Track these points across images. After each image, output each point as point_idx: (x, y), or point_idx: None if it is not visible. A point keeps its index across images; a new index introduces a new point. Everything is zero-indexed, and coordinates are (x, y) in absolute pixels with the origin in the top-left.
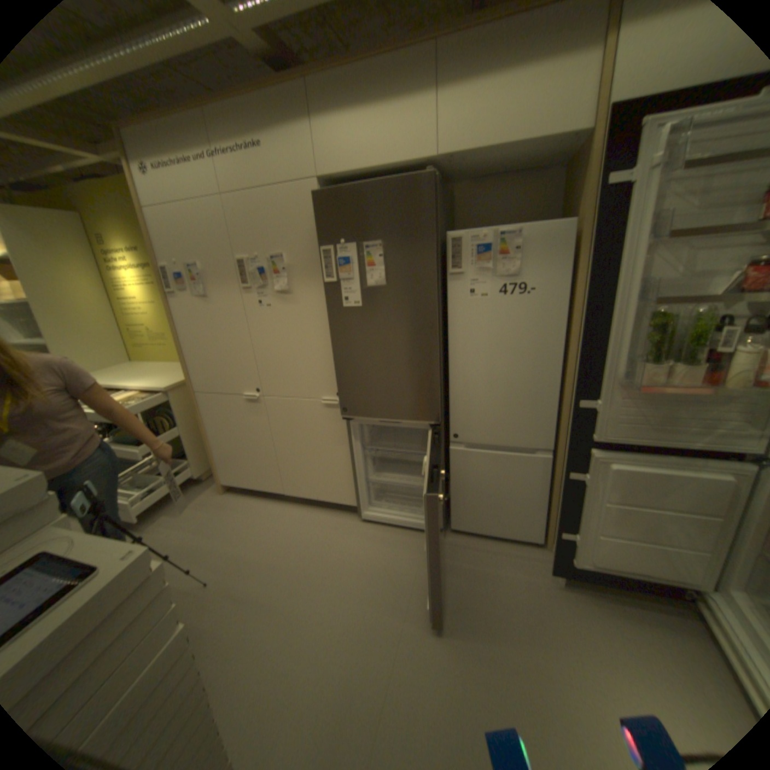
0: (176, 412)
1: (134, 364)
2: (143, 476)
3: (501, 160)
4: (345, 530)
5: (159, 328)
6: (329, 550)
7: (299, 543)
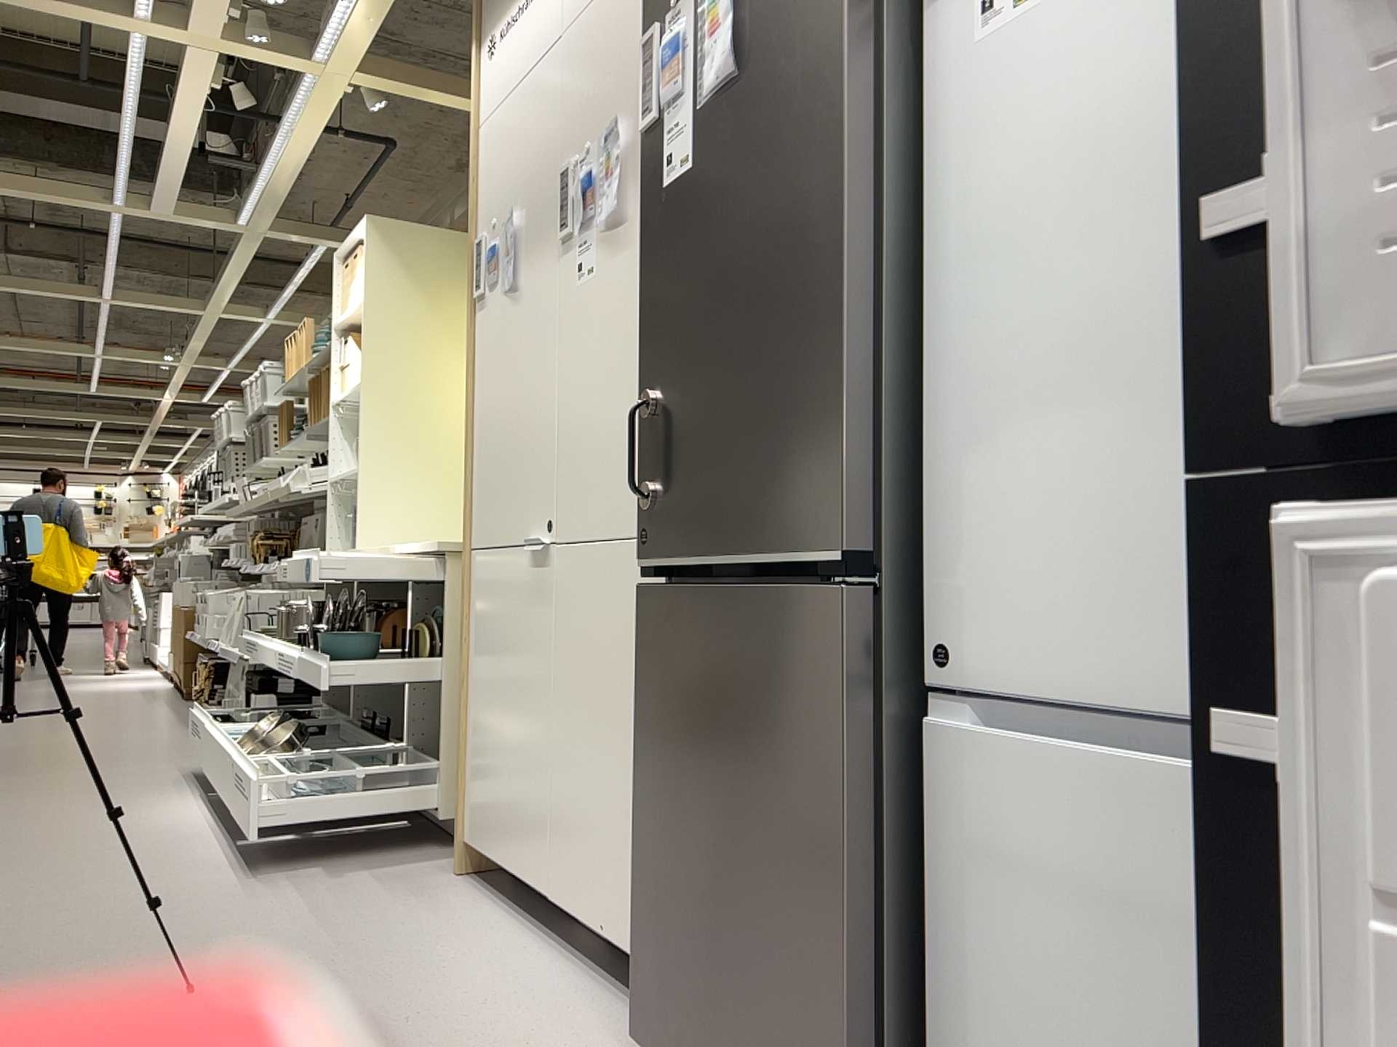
0: (450, 614)
1: None
2: (344, 762)
3: None
4: None
5: None
6: None
7: (457, 1021)
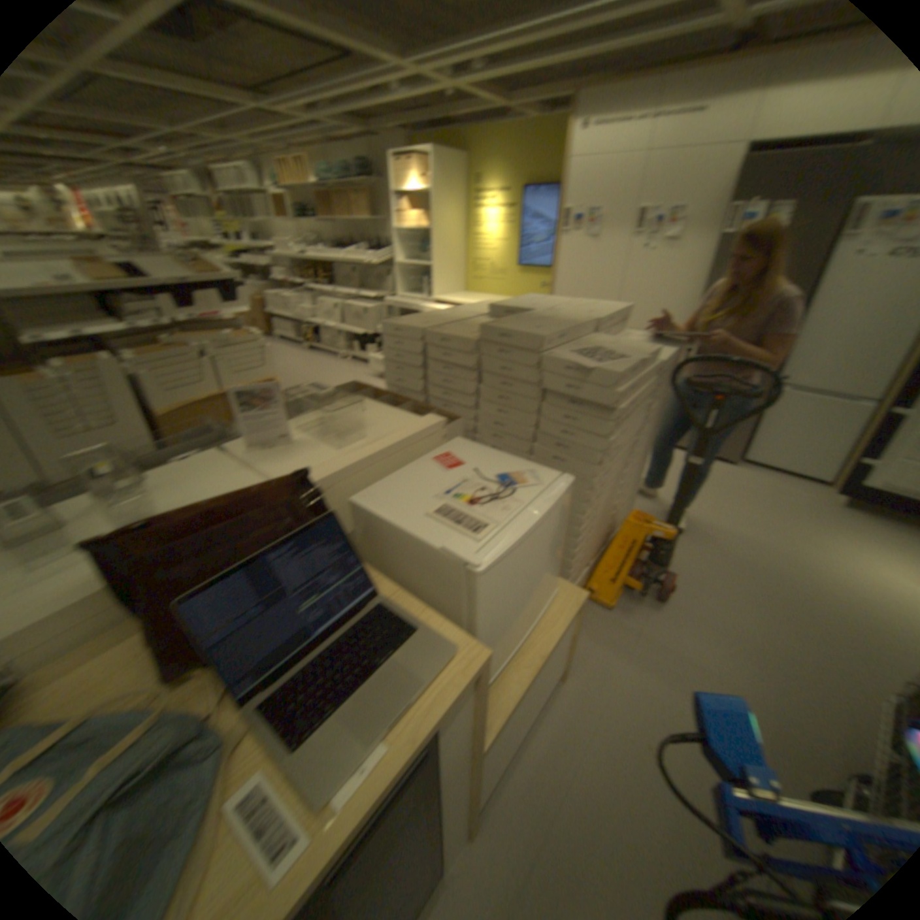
0: None
1: (473, 293)
2: None
3: None
4: None
5: (506, 264)
6: None
7: None
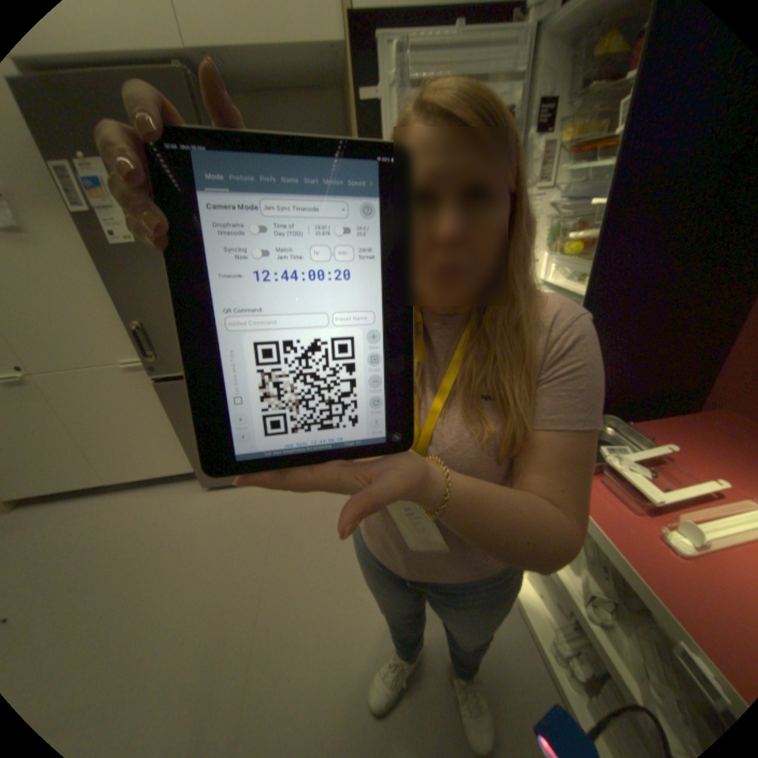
0: None
1: None
2: None
3: (268, 71)
4: (191, 498)
5: None
6: (174, 523)
7: (135, 529)
